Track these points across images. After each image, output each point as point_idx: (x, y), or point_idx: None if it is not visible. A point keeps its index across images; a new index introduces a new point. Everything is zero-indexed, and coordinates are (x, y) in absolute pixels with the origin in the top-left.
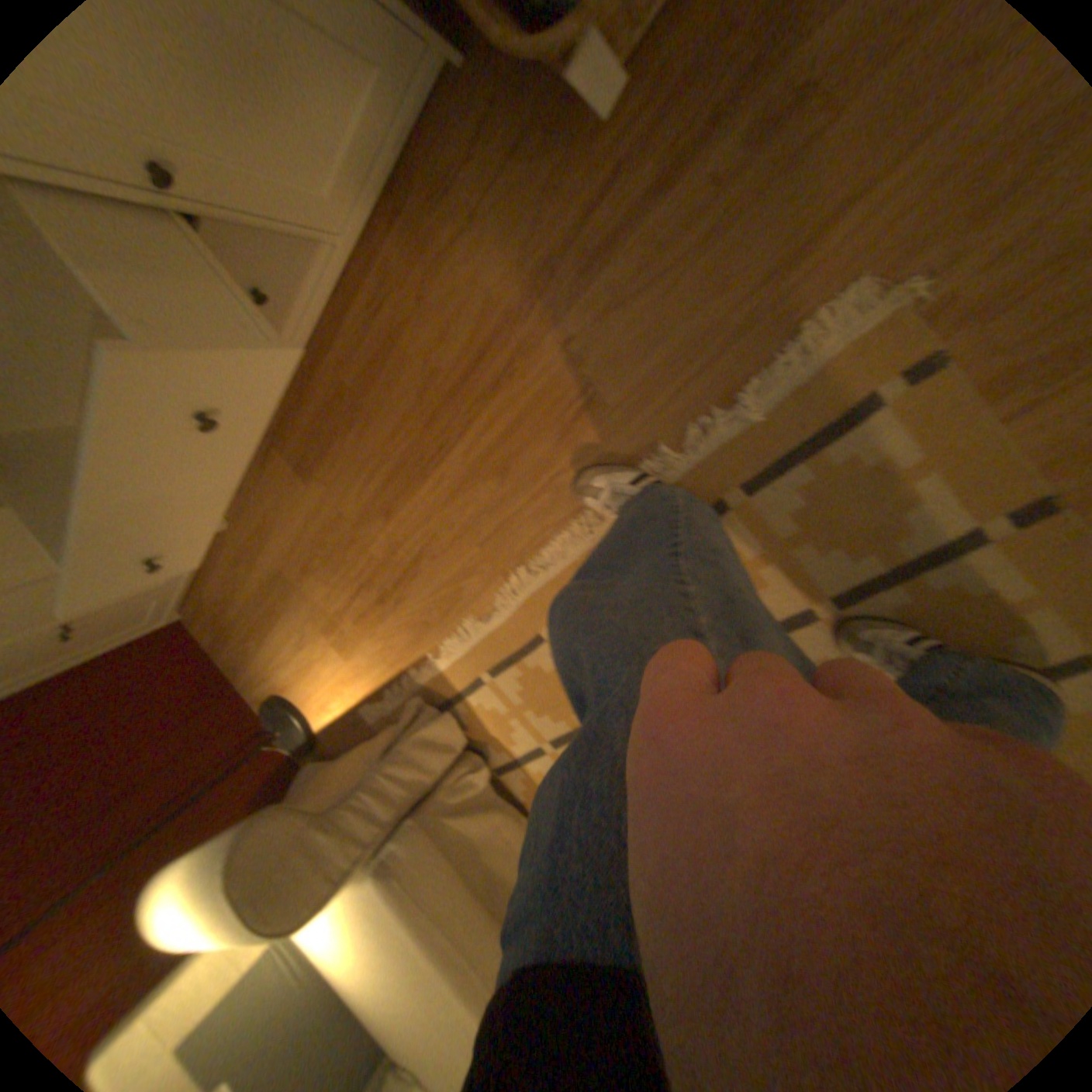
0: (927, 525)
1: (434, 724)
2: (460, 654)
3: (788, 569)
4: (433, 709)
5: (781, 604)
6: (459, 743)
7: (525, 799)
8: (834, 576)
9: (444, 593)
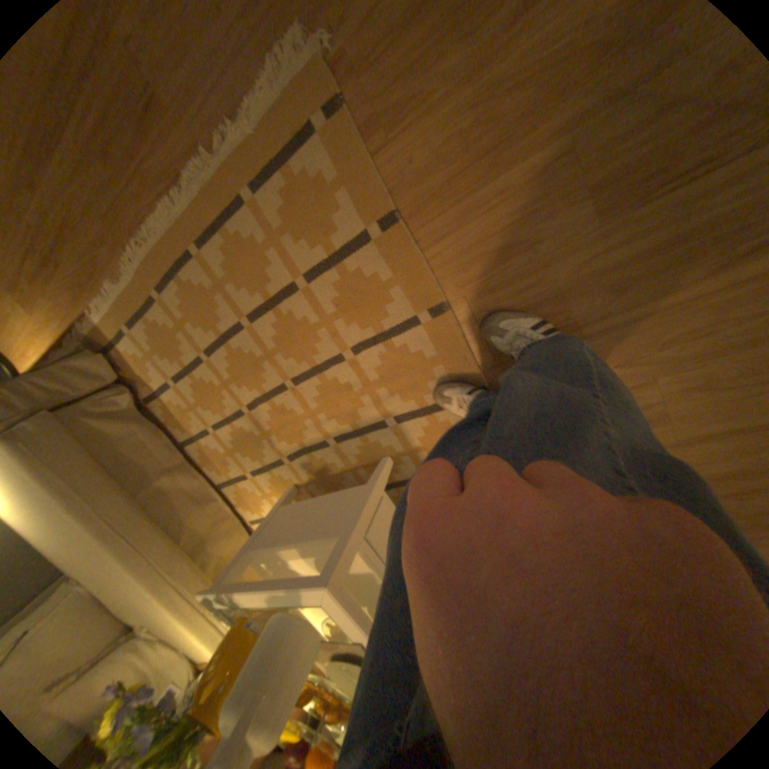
0: (343, 226)
1: (85, 359)
2: (104, 311)
3: (279, 253)
4: (87, 350)
5: (279, 278)
6: (110, 377)
7: (163, 421)
8: (302, 259)
9: (85, 260)
